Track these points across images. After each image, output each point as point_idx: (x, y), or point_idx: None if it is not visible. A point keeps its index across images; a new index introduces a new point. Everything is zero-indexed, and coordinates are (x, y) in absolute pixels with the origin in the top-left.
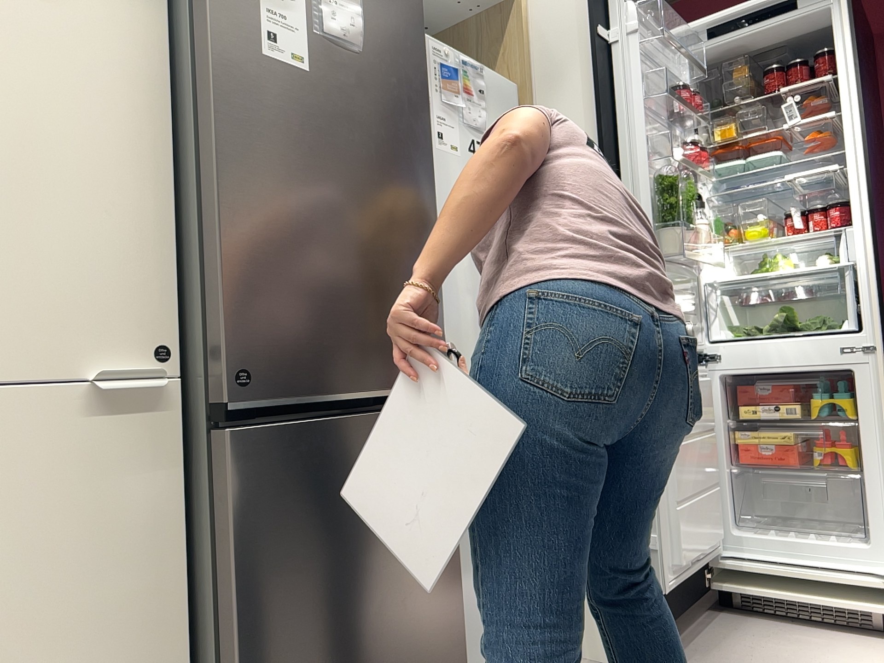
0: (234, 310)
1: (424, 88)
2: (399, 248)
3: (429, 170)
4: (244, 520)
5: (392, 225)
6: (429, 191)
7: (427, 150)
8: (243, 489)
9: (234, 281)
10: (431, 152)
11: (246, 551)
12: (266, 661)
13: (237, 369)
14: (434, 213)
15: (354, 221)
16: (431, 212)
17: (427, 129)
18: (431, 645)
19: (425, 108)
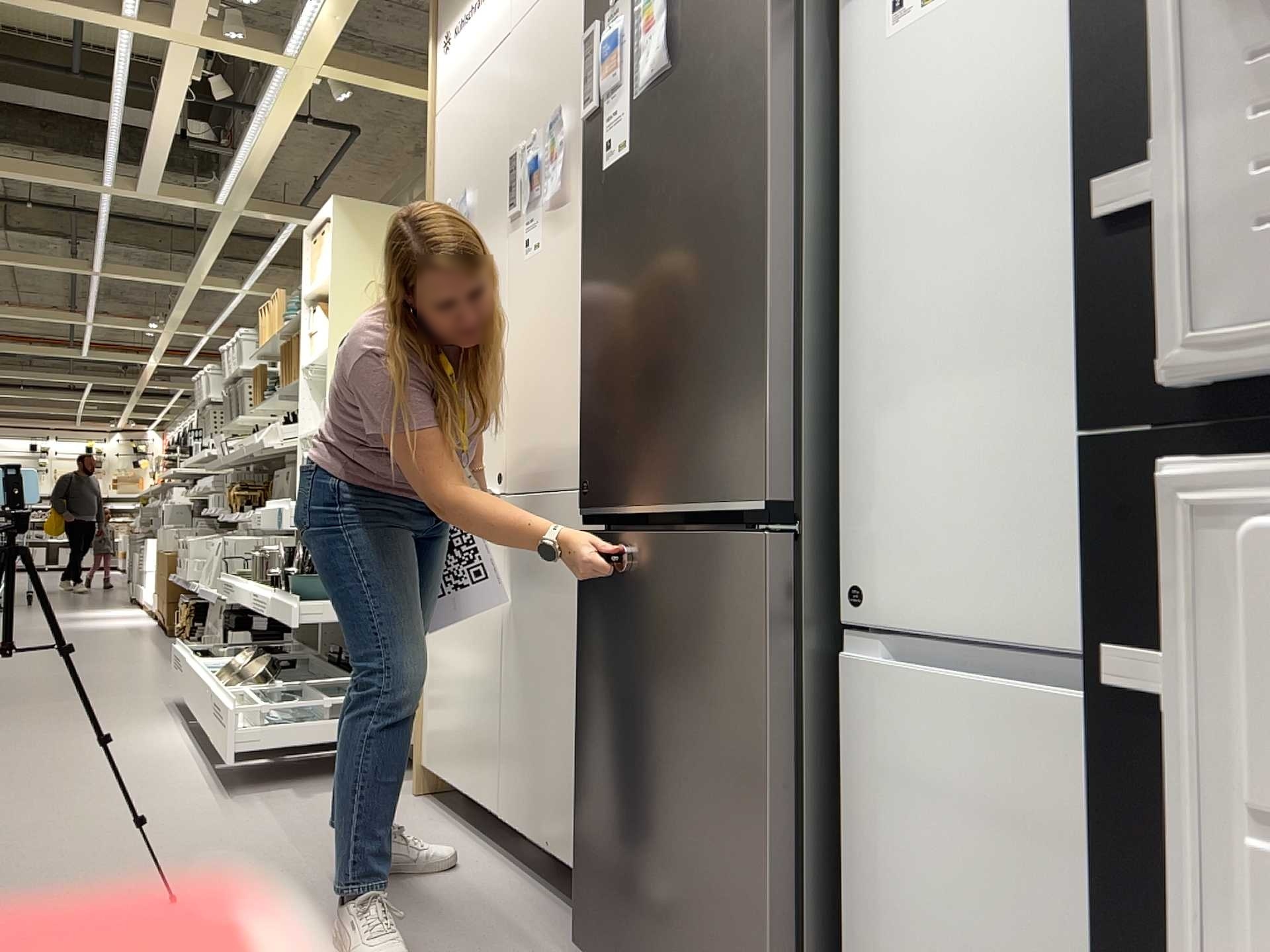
0: (586, 427)
1: (762, 10)
2: (706, 305)
3: (760, 148)
4: (584, 614)
5: (699, 276)
6: (759, 183)
7: (761, 113)
8: (584, 587)
9: (586, 400)
10: (768, 110)
11: (584, 642)
12: (589, 746)
13: (585, 480)
14: (766, 215)
15: (660, 296)
16: (759, 218)
17: (761, 79)
18: (723, 886)
19: (761, 45)
